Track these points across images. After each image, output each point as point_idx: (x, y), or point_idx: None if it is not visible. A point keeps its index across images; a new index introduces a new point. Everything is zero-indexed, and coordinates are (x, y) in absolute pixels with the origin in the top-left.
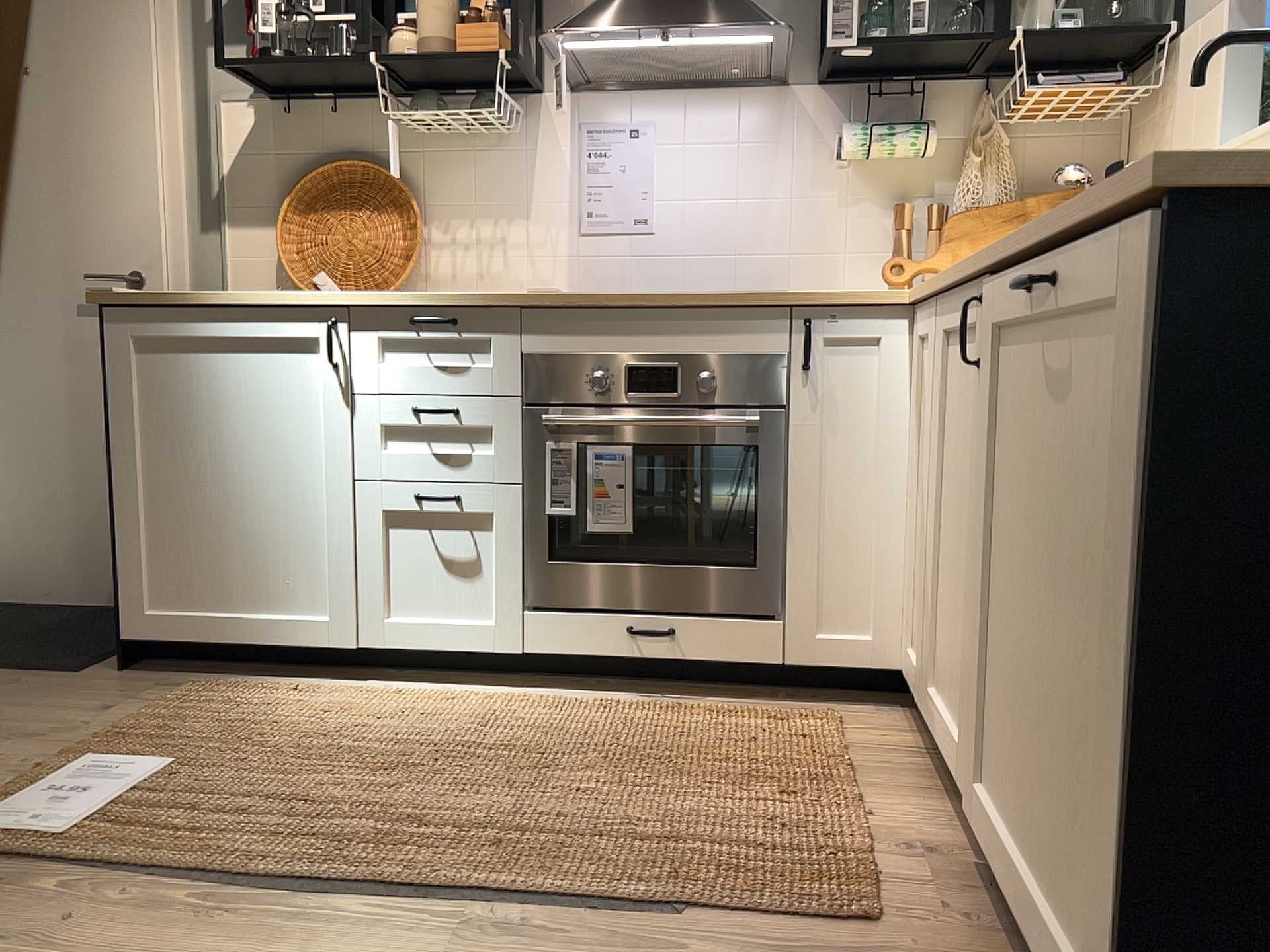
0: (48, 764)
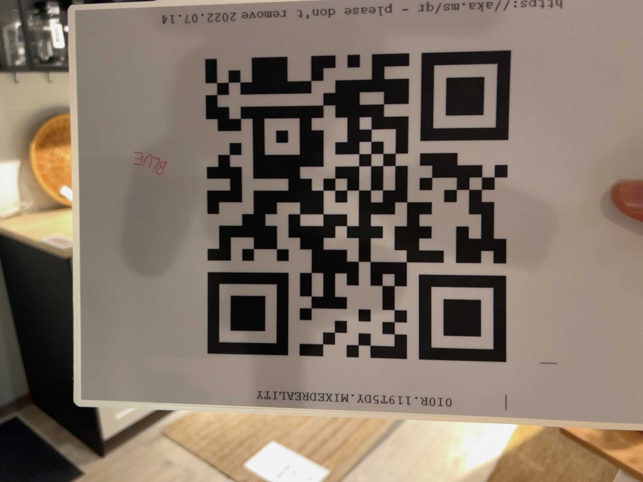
0: None
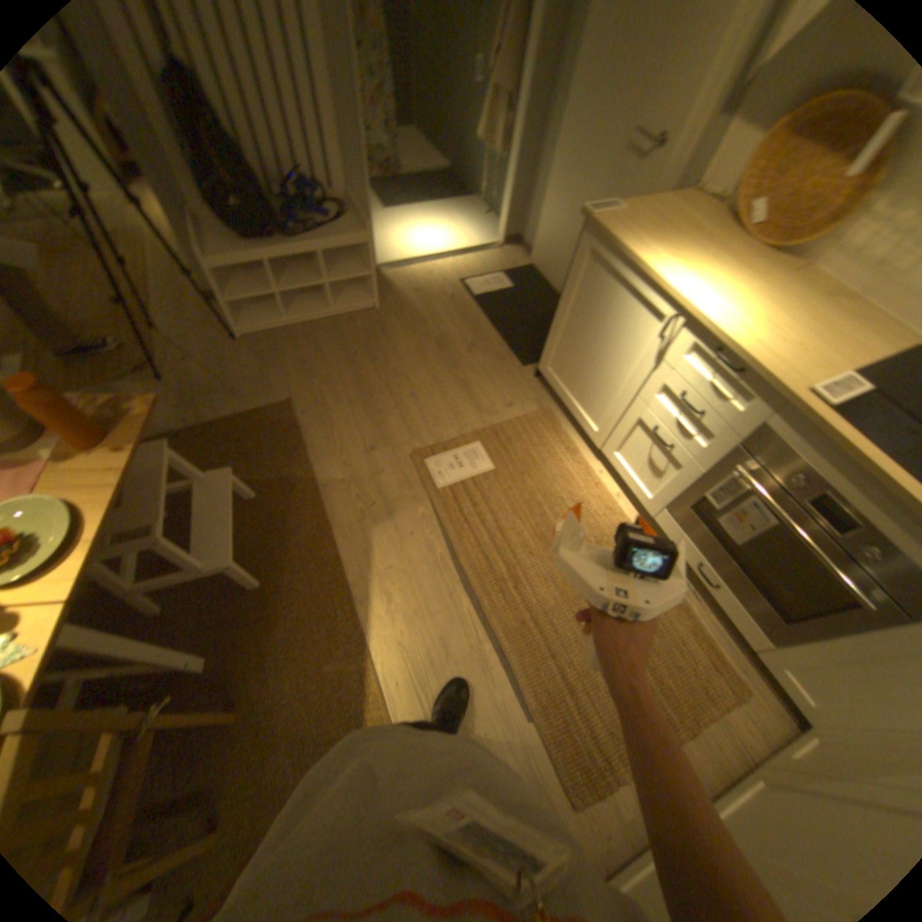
0: (471, 431)
